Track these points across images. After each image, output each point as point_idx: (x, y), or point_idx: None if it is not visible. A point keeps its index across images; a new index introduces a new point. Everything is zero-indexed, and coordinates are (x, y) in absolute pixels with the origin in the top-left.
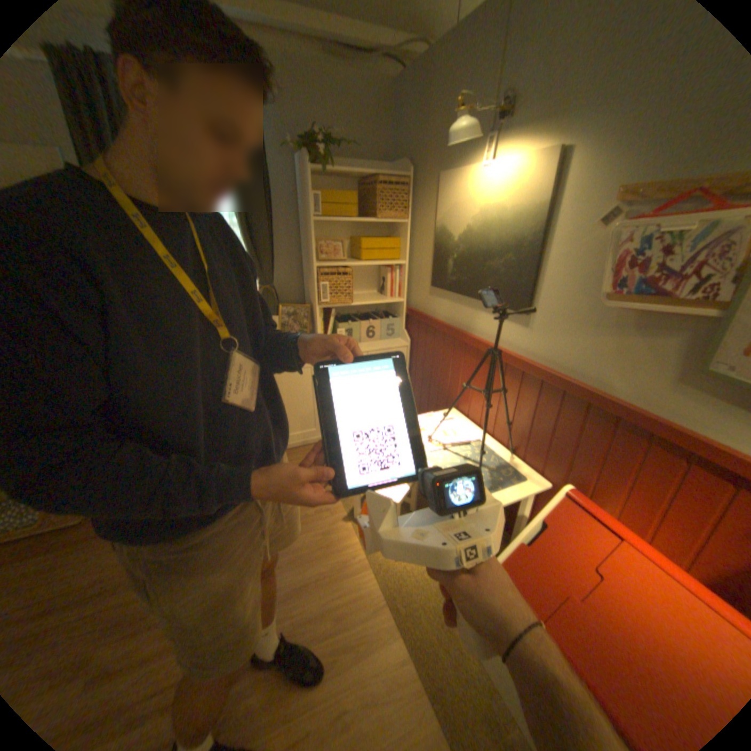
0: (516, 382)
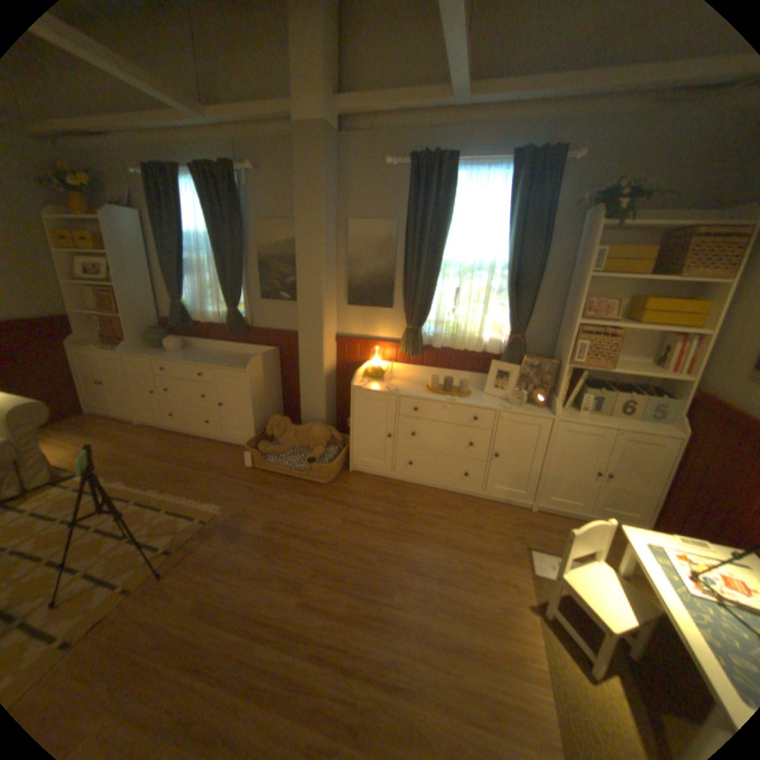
0: None
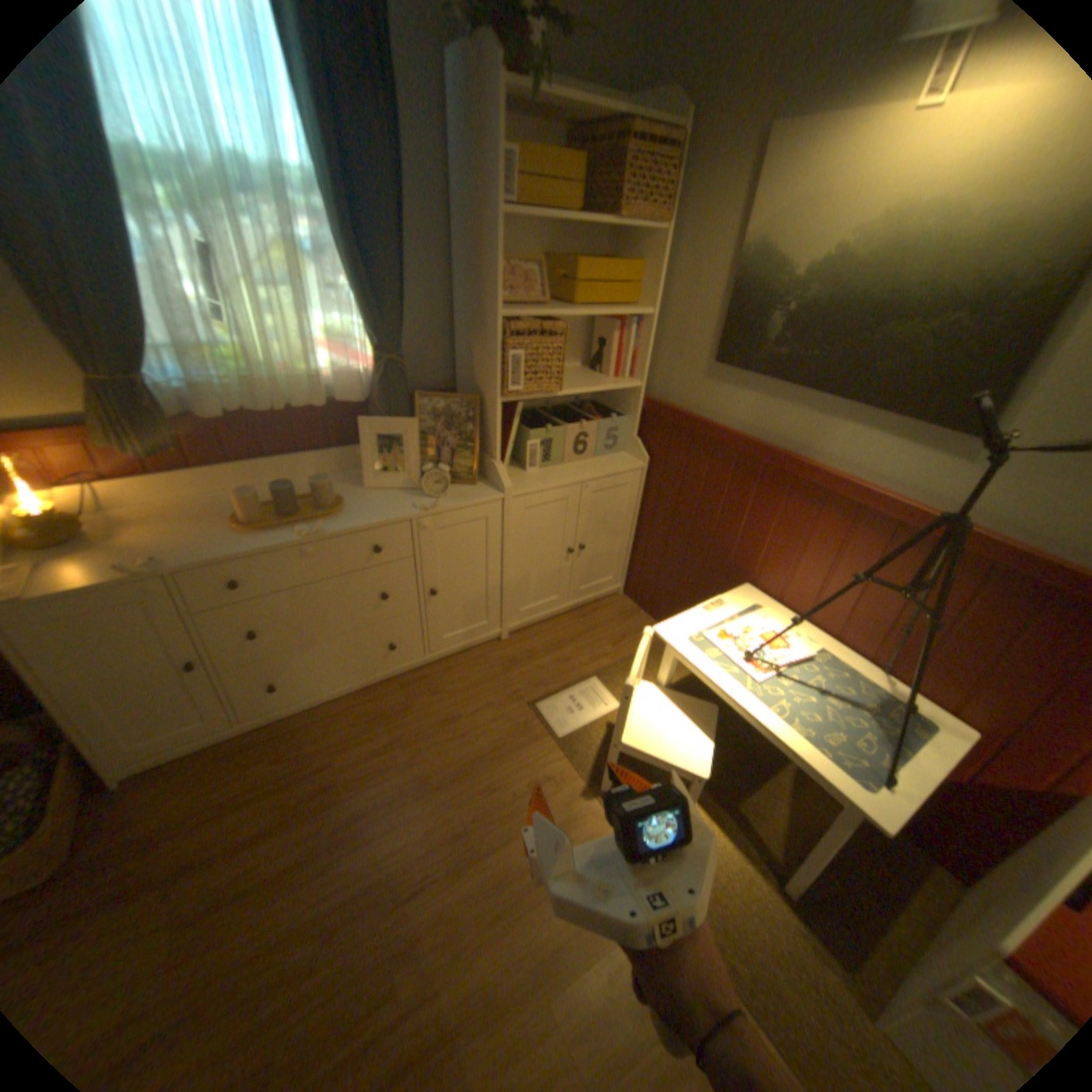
0: (923, 557)
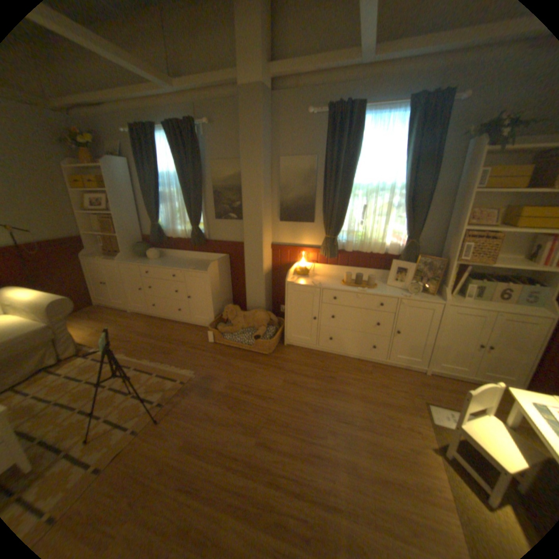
0: None
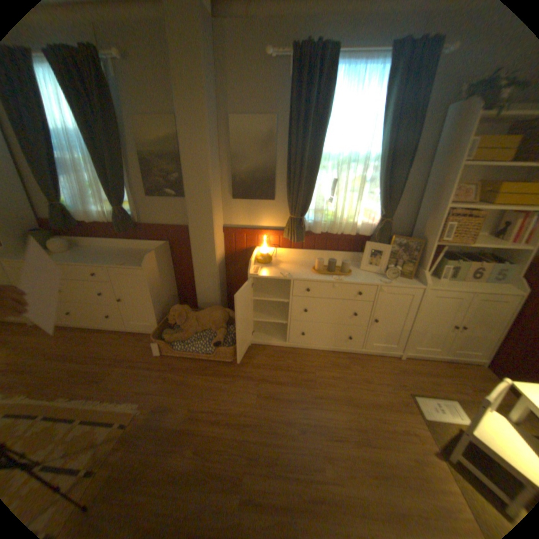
0: None
